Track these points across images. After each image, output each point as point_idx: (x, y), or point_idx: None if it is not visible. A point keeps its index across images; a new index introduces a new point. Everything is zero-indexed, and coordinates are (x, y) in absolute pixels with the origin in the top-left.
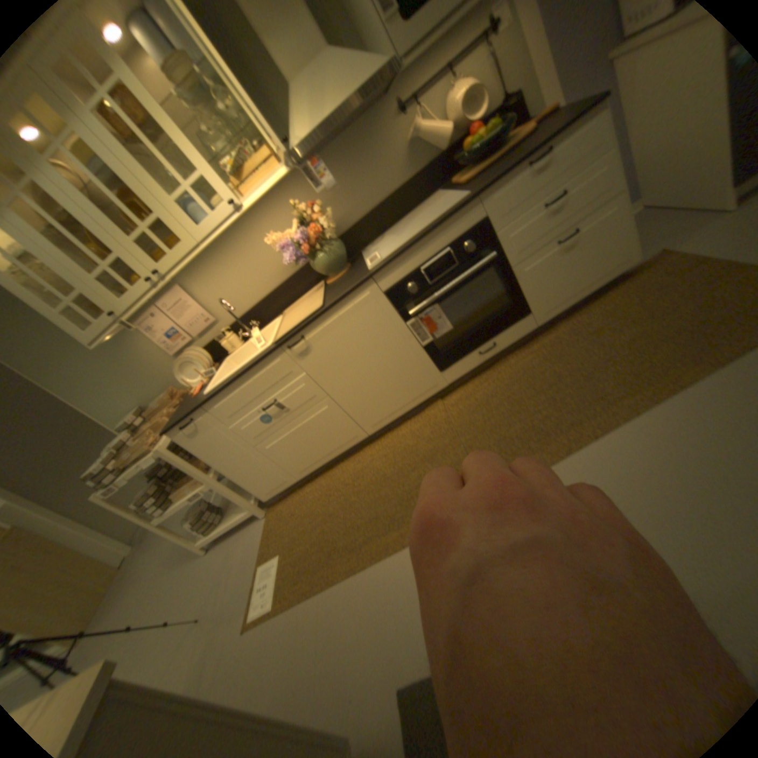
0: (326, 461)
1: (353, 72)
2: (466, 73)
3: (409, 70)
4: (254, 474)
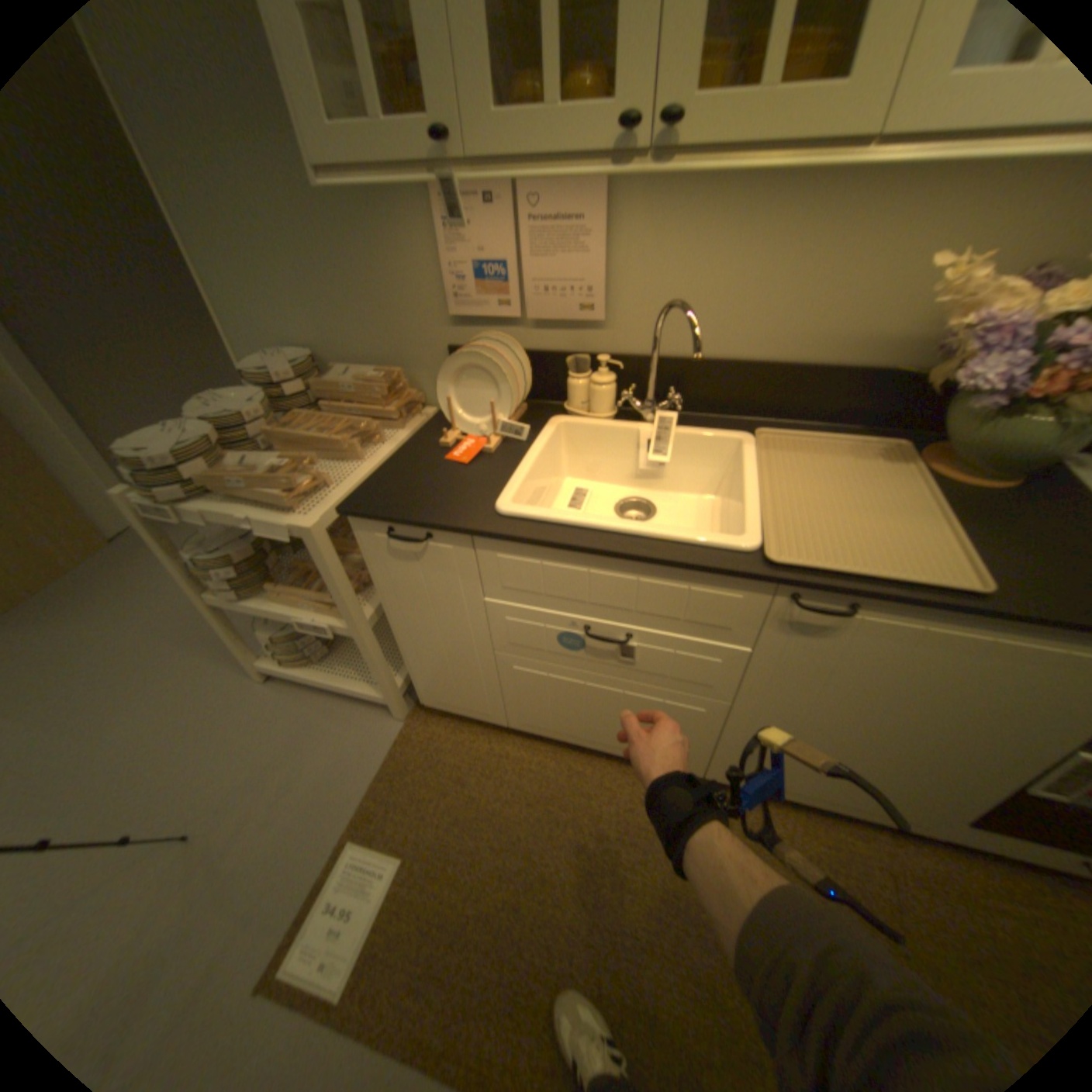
0: (584, 747)
1: None
2: None
3: None
4: (445, 674)
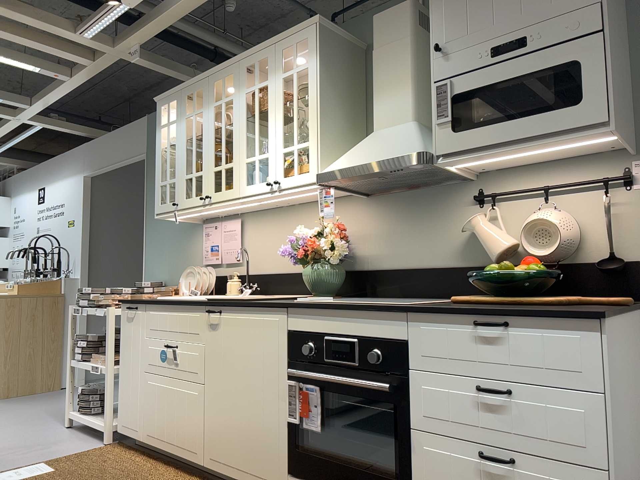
0: (165, 451)
1: (396, 147)
2: (566, 207)
3: (505, 173)
4: (128, 397)
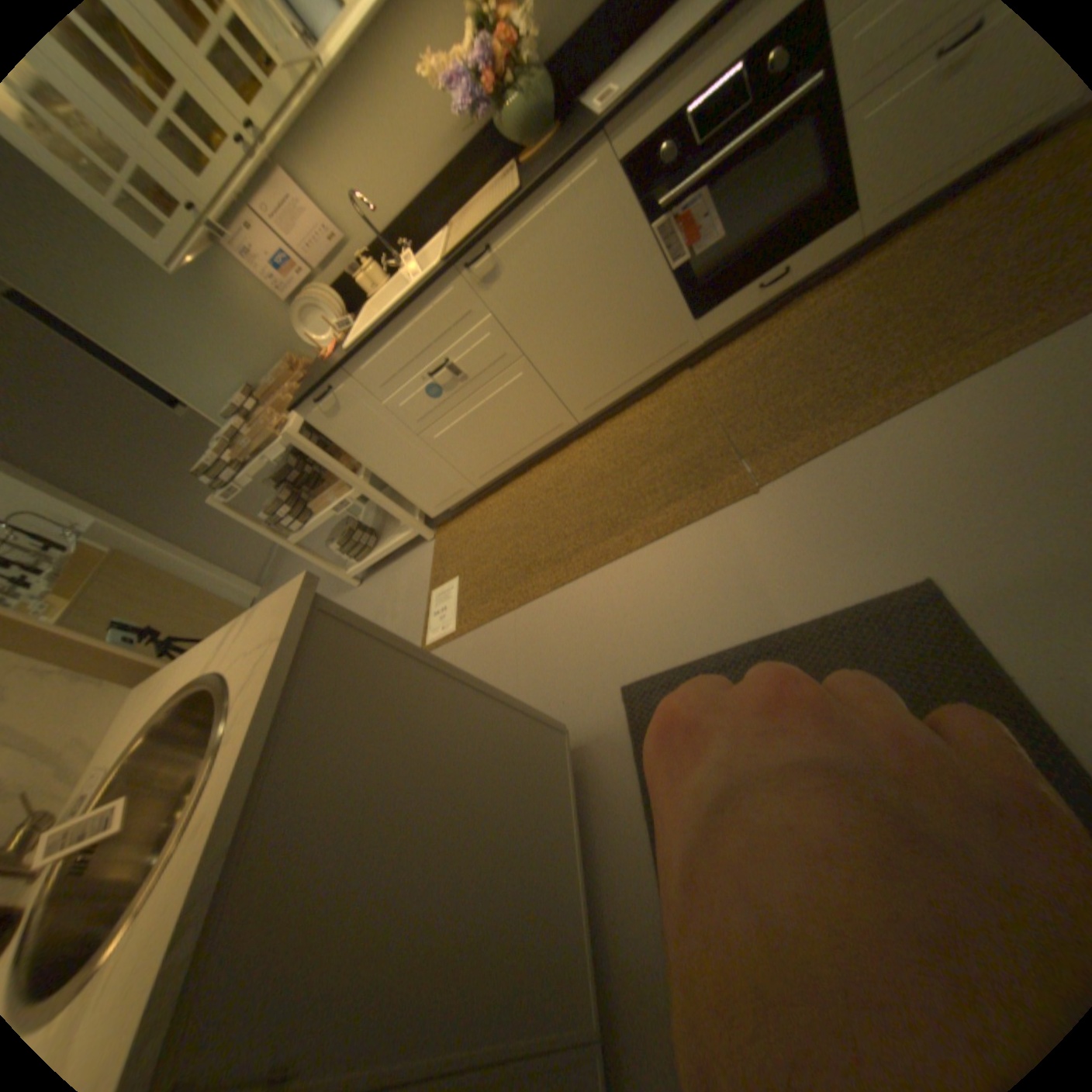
0: (518, 463)
1: None
2: None
3: None
4: (419, 479)
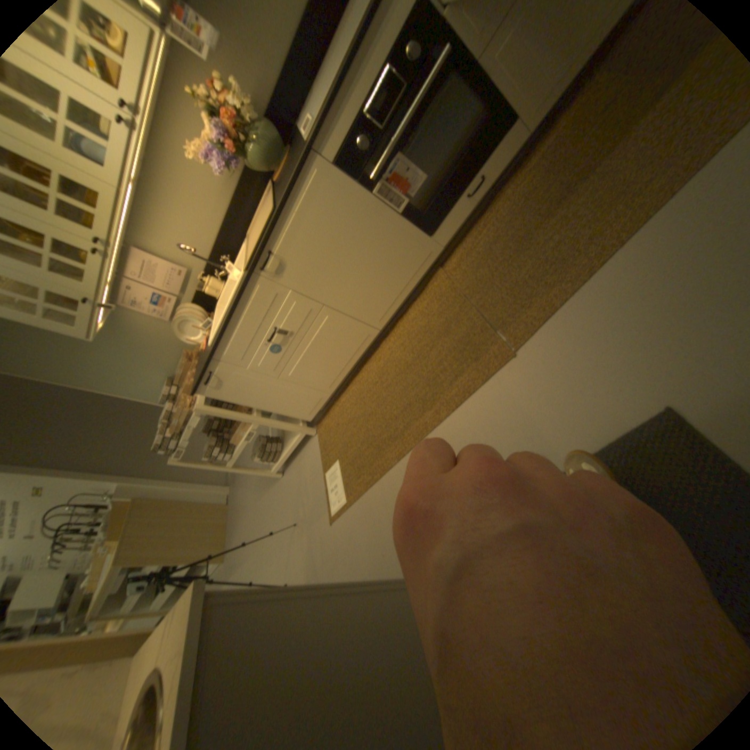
0: (351, 370)
1: None
2: None
3: None
4: (291, 403)
